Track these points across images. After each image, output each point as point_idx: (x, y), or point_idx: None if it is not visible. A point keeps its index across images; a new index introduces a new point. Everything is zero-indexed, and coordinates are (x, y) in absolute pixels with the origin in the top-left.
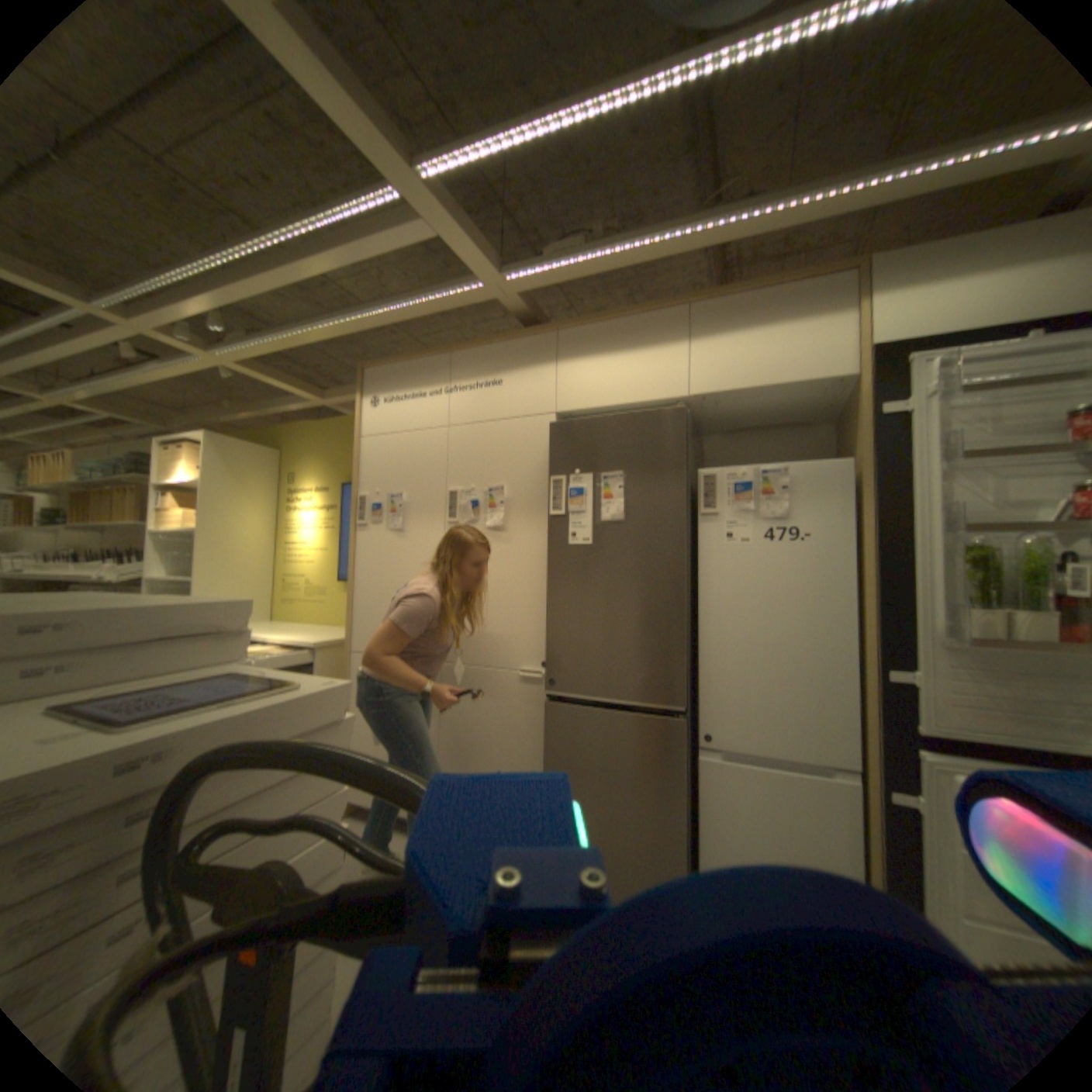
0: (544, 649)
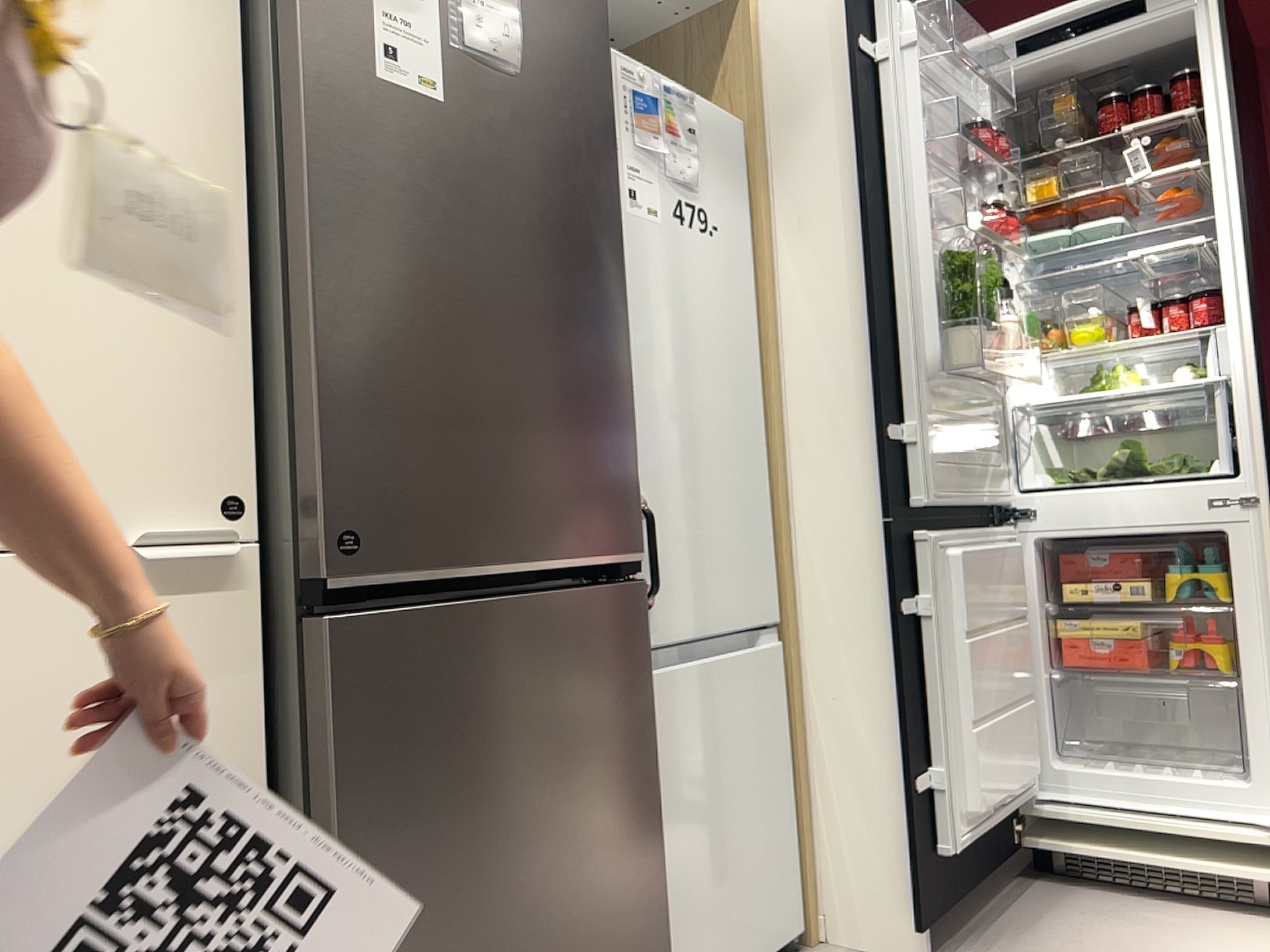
0: (226, 452)
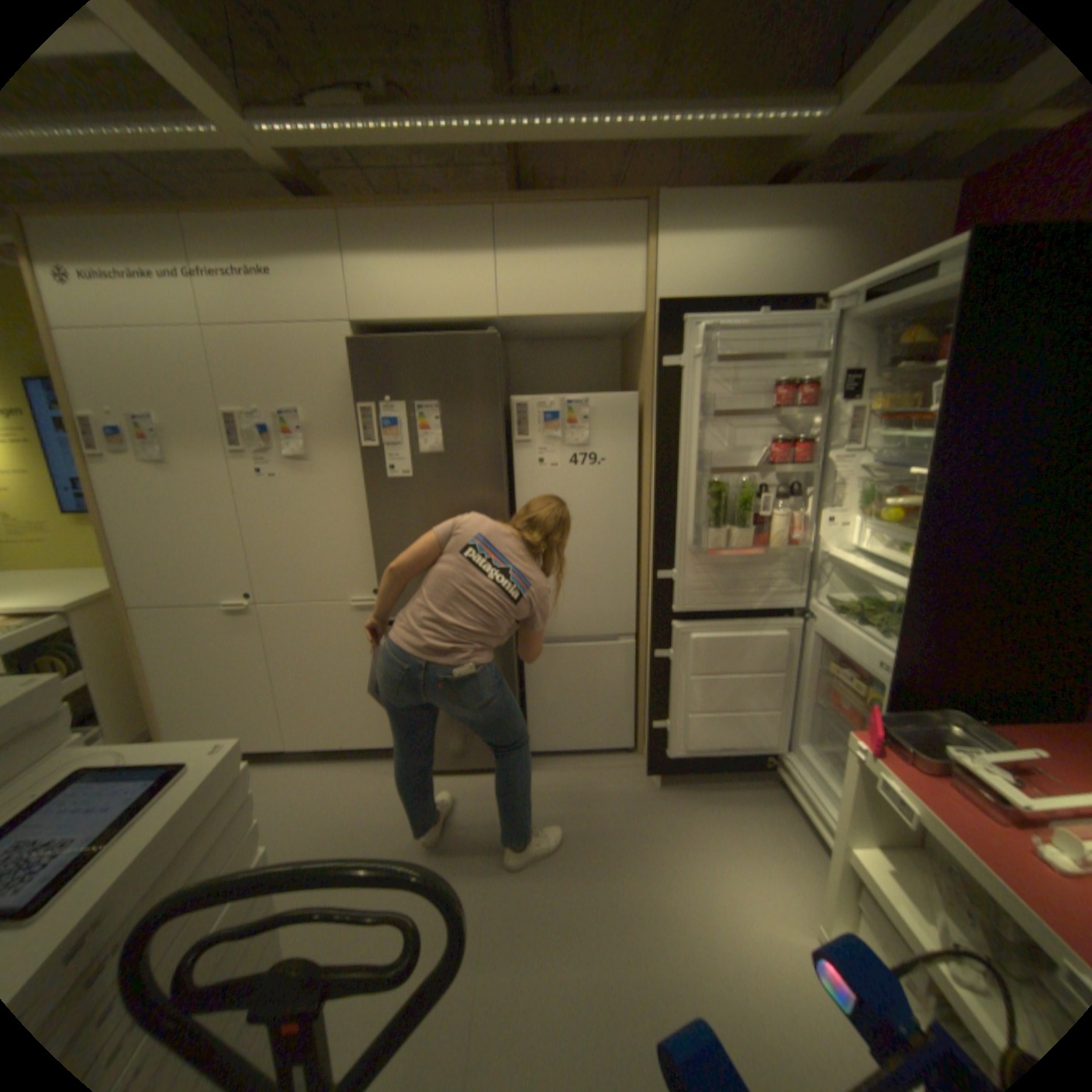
0: (374, 577)
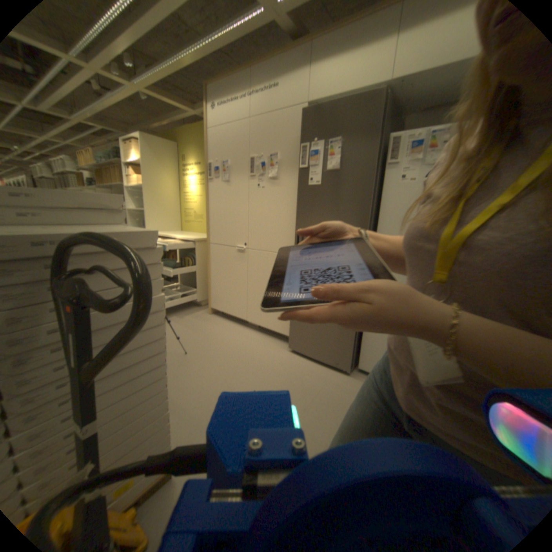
0: (295, 243)
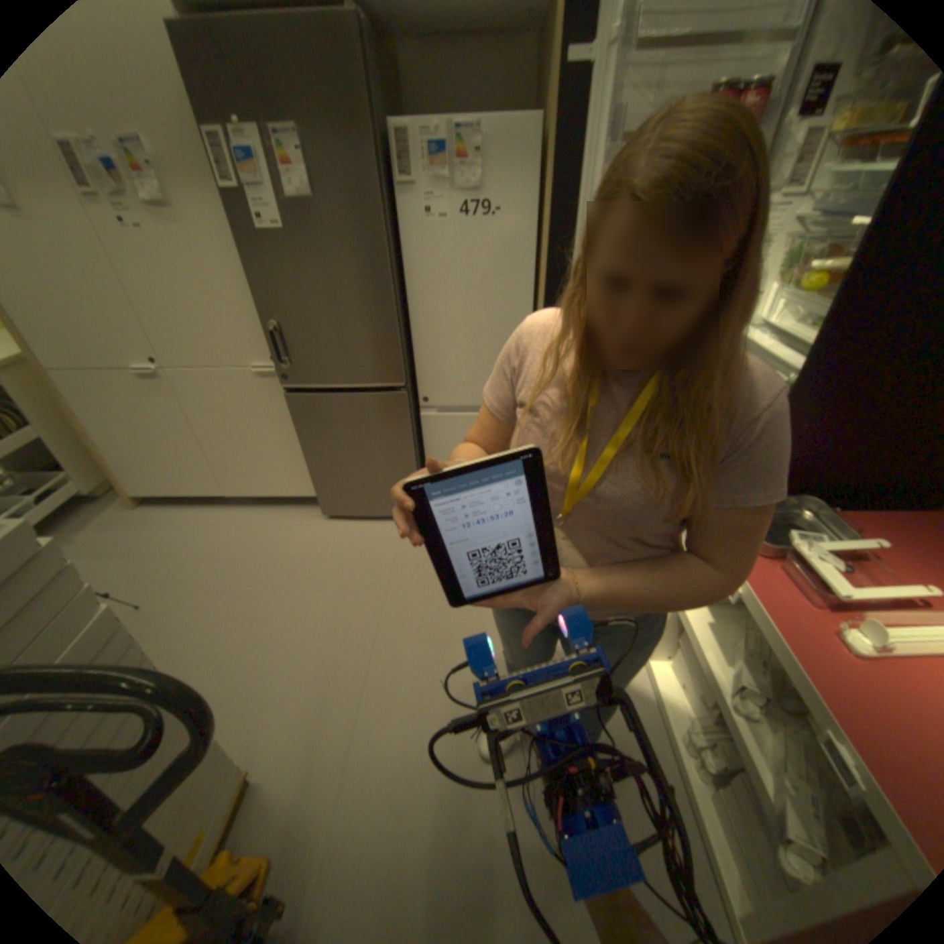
0: (269, 344)
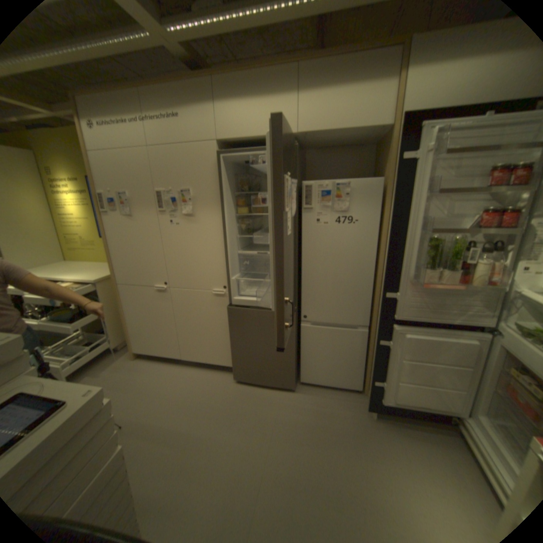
0: (224, 279)
